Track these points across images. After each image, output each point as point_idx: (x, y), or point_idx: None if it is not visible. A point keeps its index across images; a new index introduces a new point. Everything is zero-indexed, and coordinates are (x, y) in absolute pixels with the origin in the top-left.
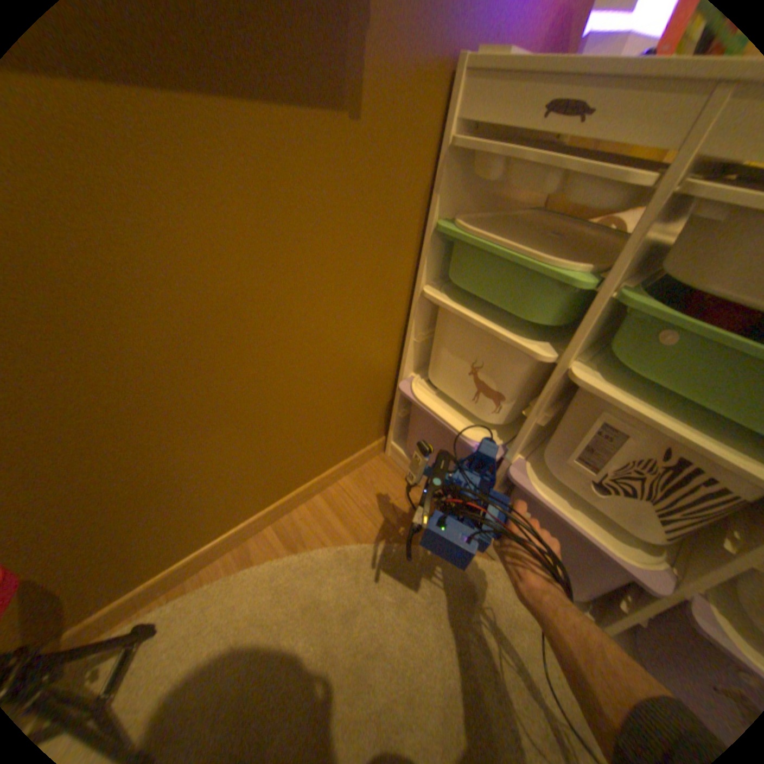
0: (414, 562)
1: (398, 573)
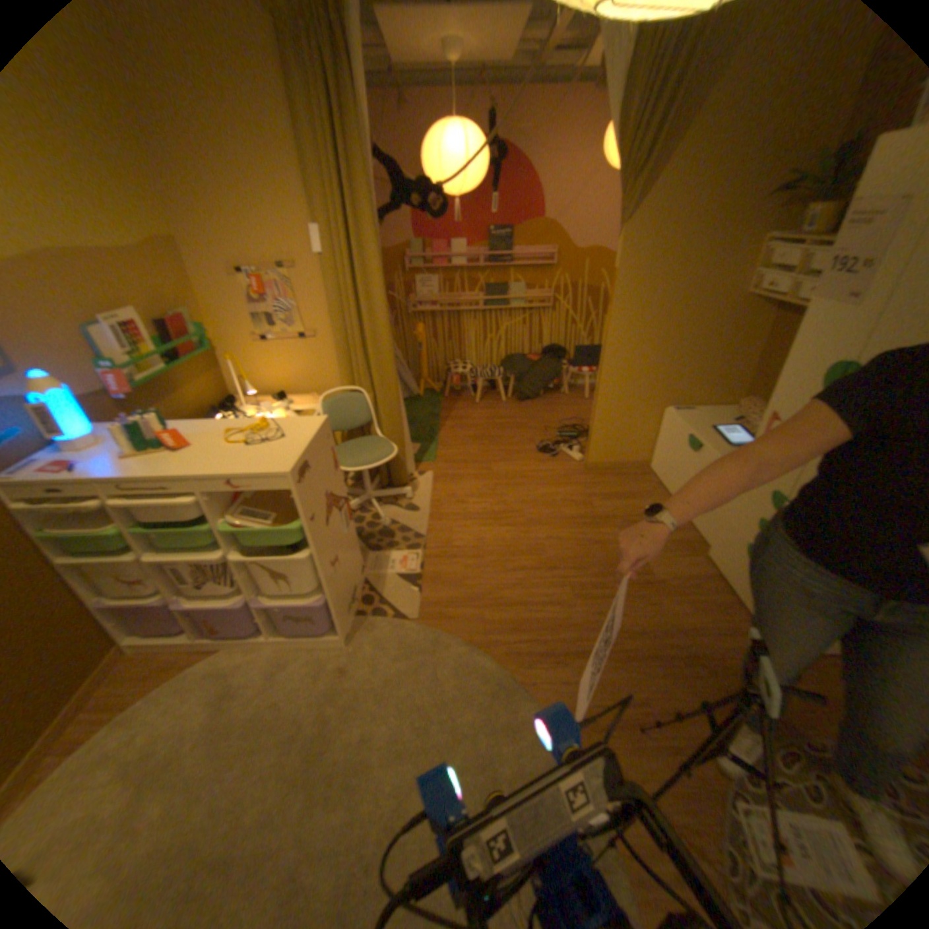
0: (167, 690)
1: (157, 703)
